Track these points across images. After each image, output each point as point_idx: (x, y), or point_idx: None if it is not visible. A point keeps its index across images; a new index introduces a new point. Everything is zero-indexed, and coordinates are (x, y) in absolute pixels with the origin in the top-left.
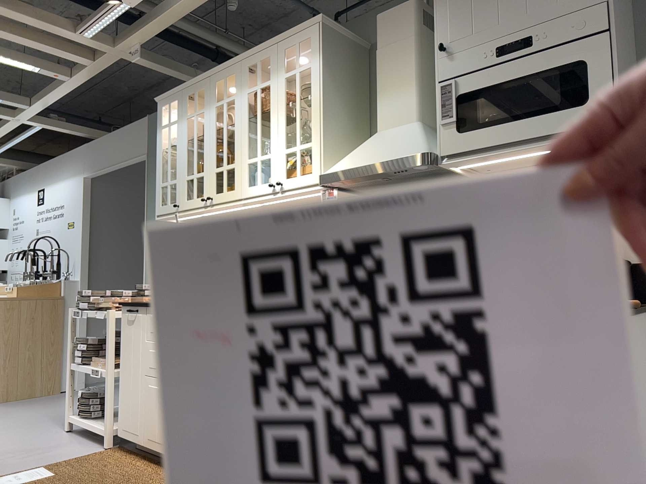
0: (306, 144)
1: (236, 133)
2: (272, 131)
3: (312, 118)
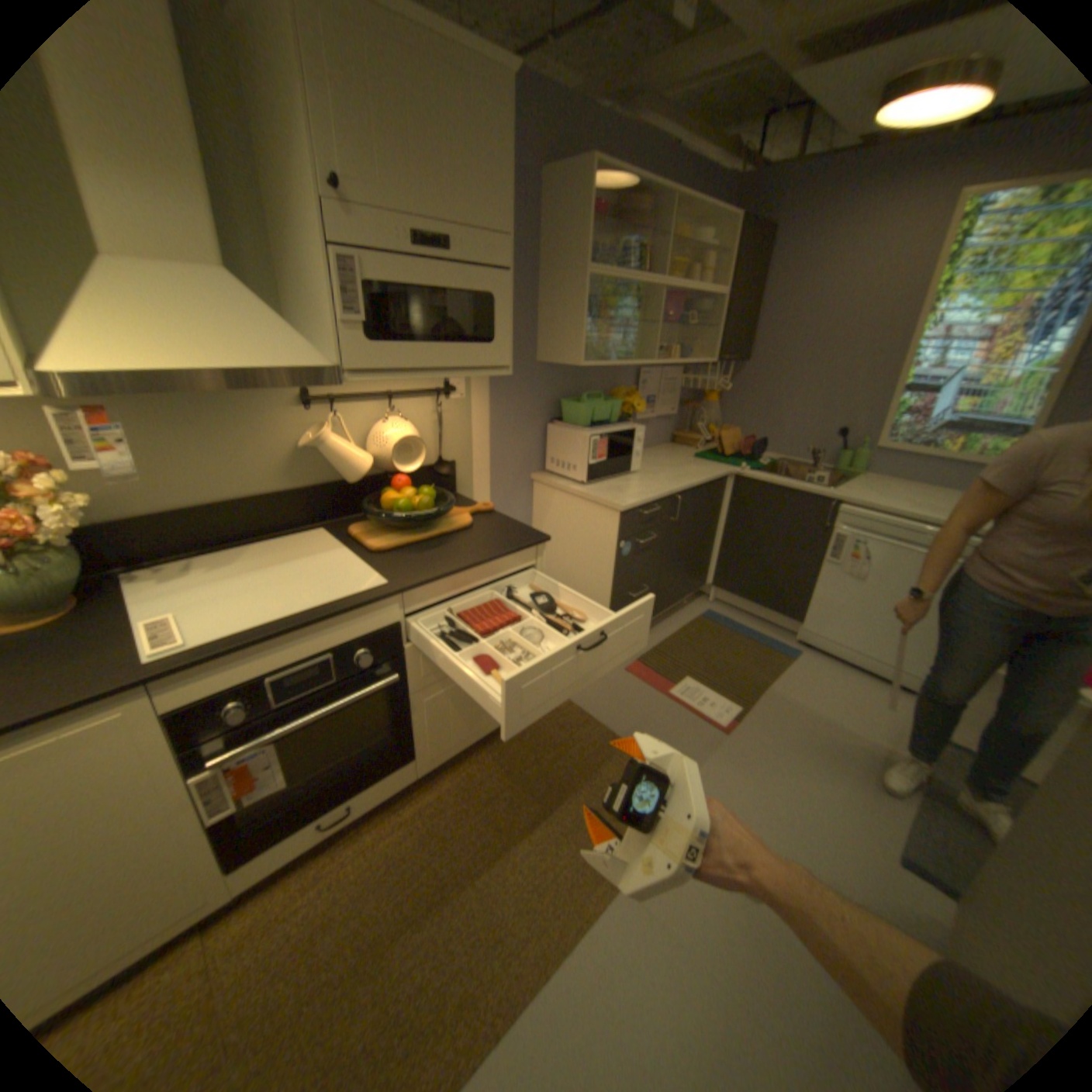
0: None
1: None
2: None
3: None
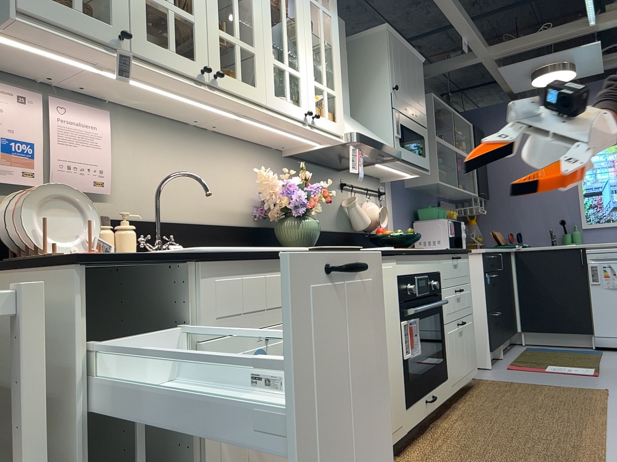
0: (333, 91)
1: (249, 4)
2: (301, 49)
3: (336, 69)
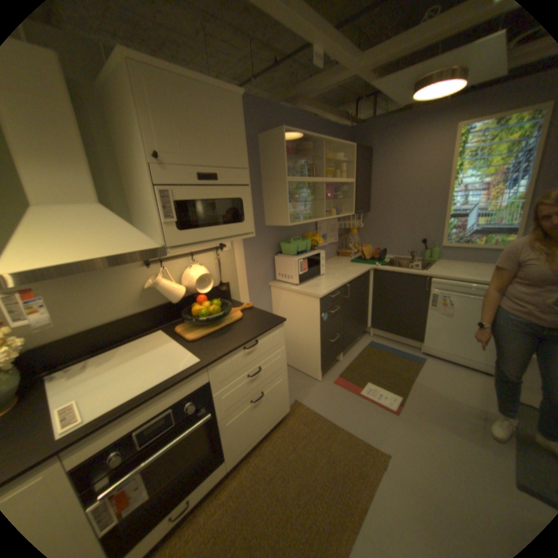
0: None
1: None
2: None
3: None
